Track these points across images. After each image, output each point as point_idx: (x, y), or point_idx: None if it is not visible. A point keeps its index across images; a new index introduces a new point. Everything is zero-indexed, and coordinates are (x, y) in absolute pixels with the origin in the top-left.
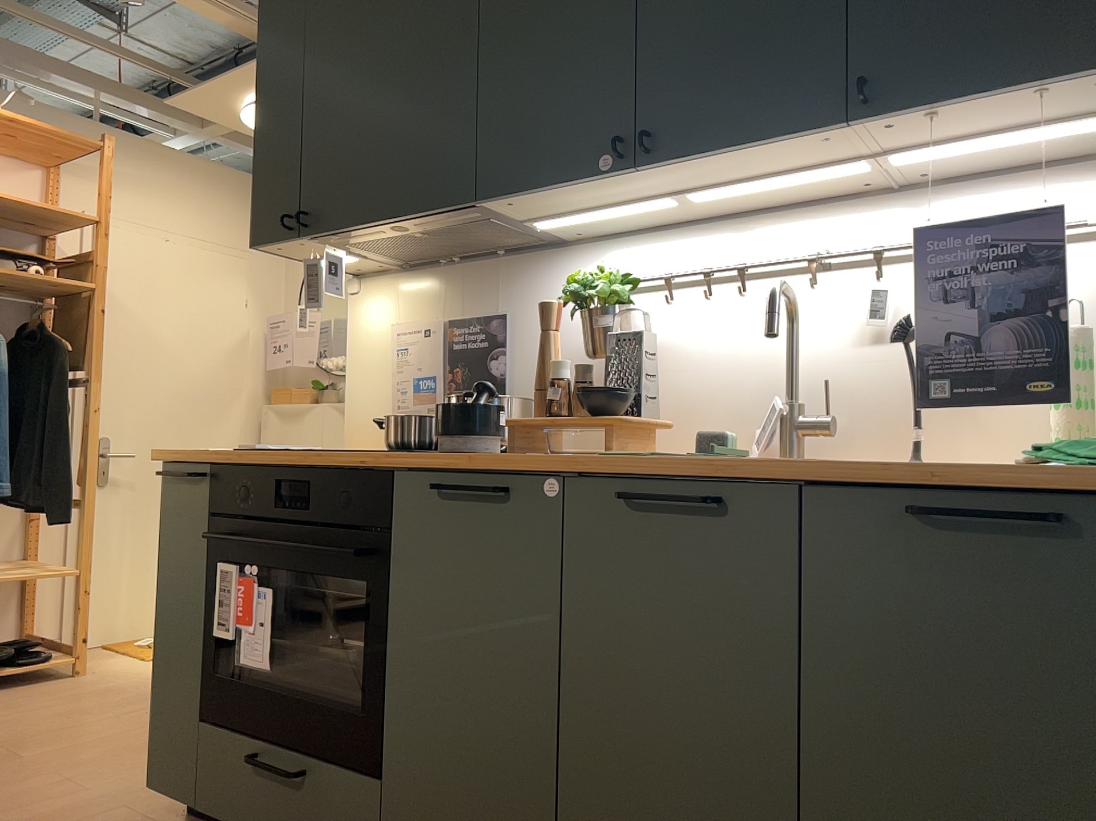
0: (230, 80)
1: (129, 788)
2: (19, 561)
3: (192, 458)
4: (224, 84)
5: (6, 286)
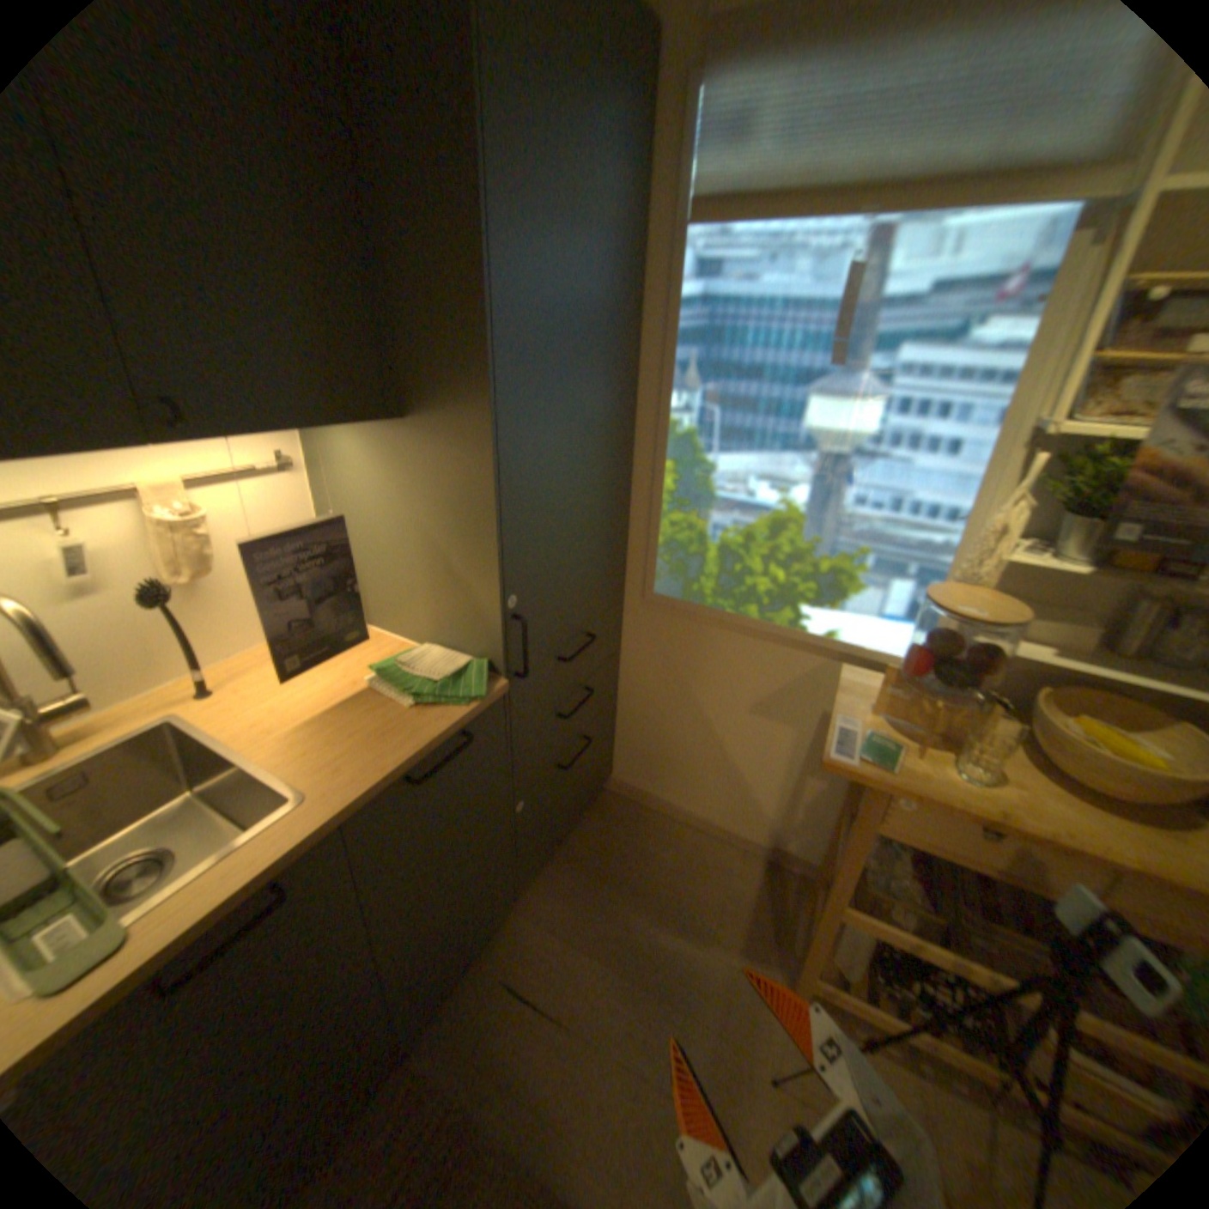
0: None
1: None
2: None
3: None
4: None
5: None
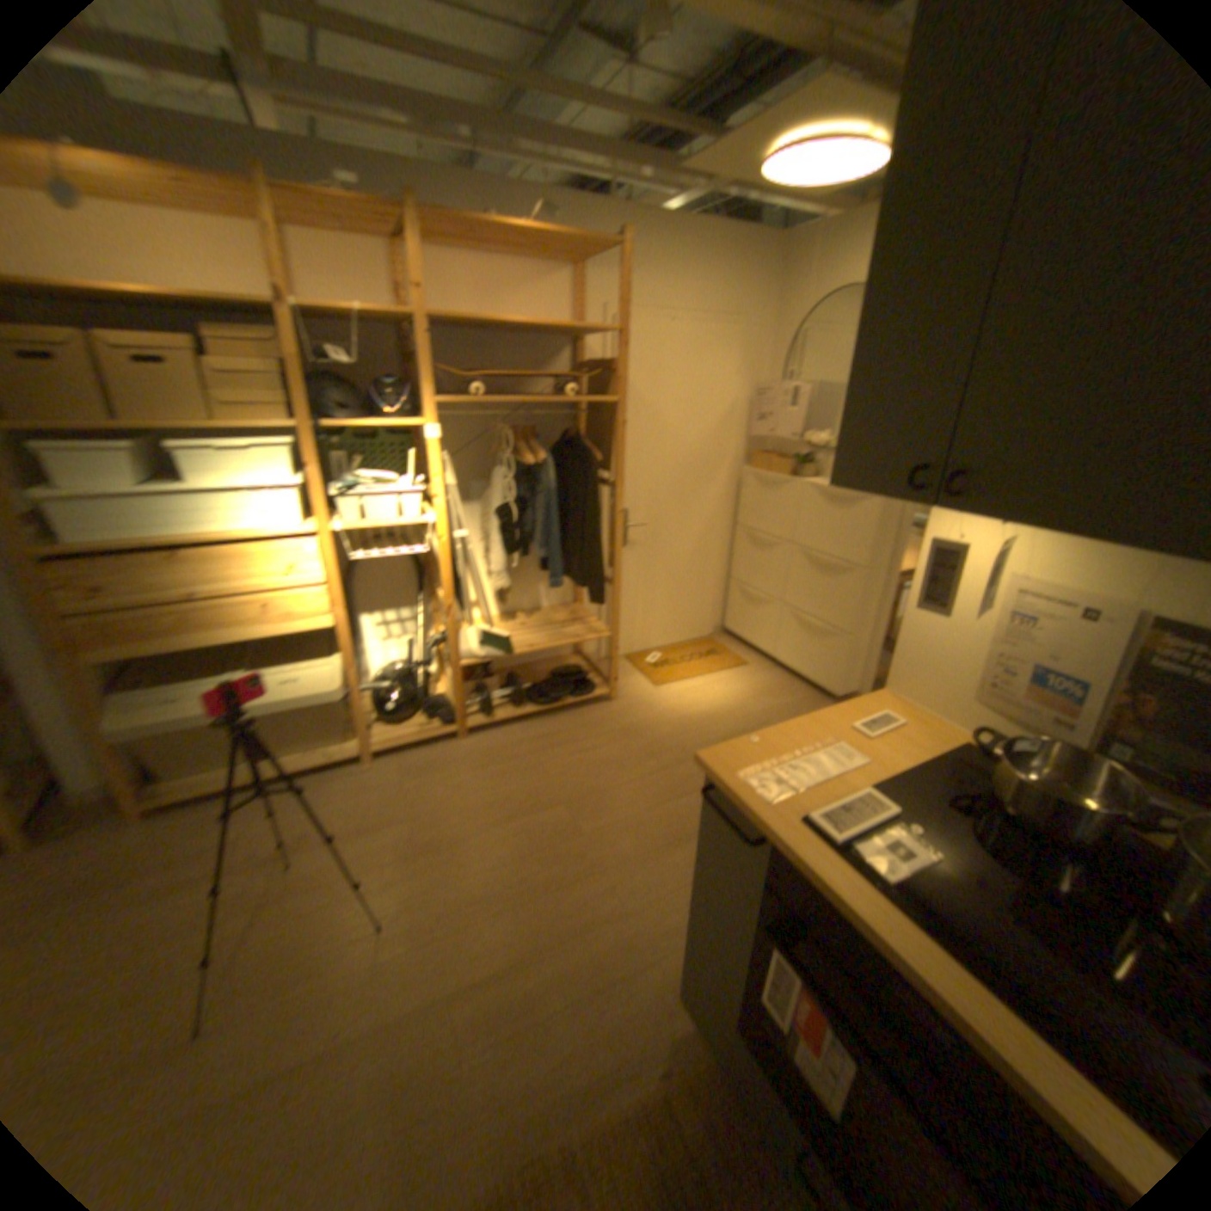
0: (759, 117)
1: (662, 922)
2: (573, 606)
3: (750, 813)
4: (751, 124)
5: (549, 400)
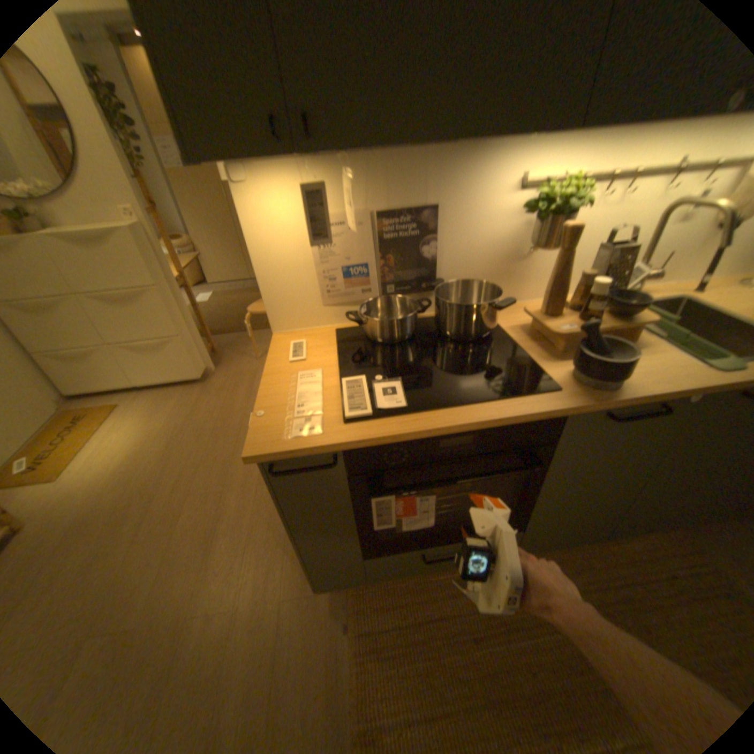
0: None
1: (254, 586)
2: None
3: (317, 450)
4: None
5: None
